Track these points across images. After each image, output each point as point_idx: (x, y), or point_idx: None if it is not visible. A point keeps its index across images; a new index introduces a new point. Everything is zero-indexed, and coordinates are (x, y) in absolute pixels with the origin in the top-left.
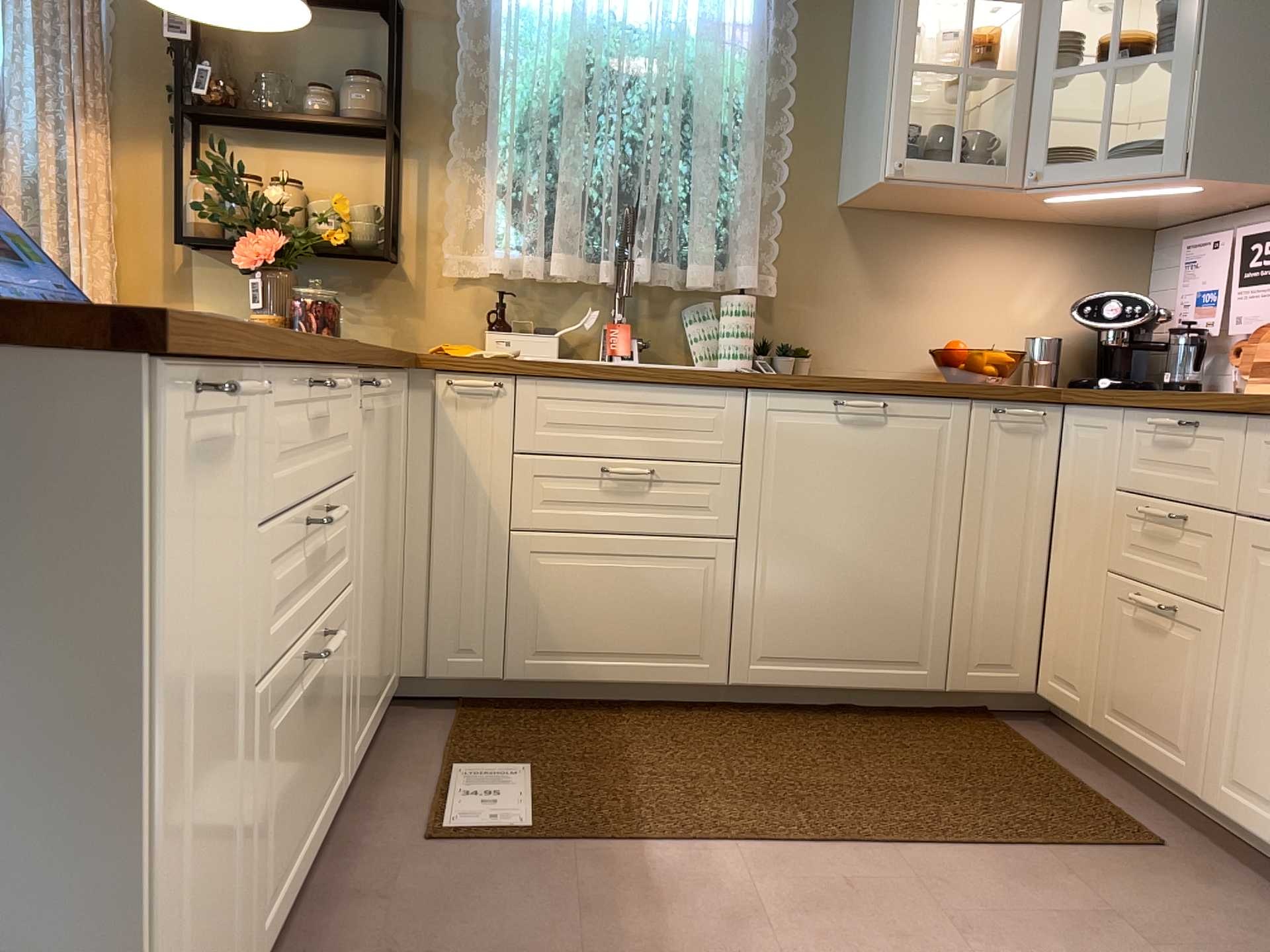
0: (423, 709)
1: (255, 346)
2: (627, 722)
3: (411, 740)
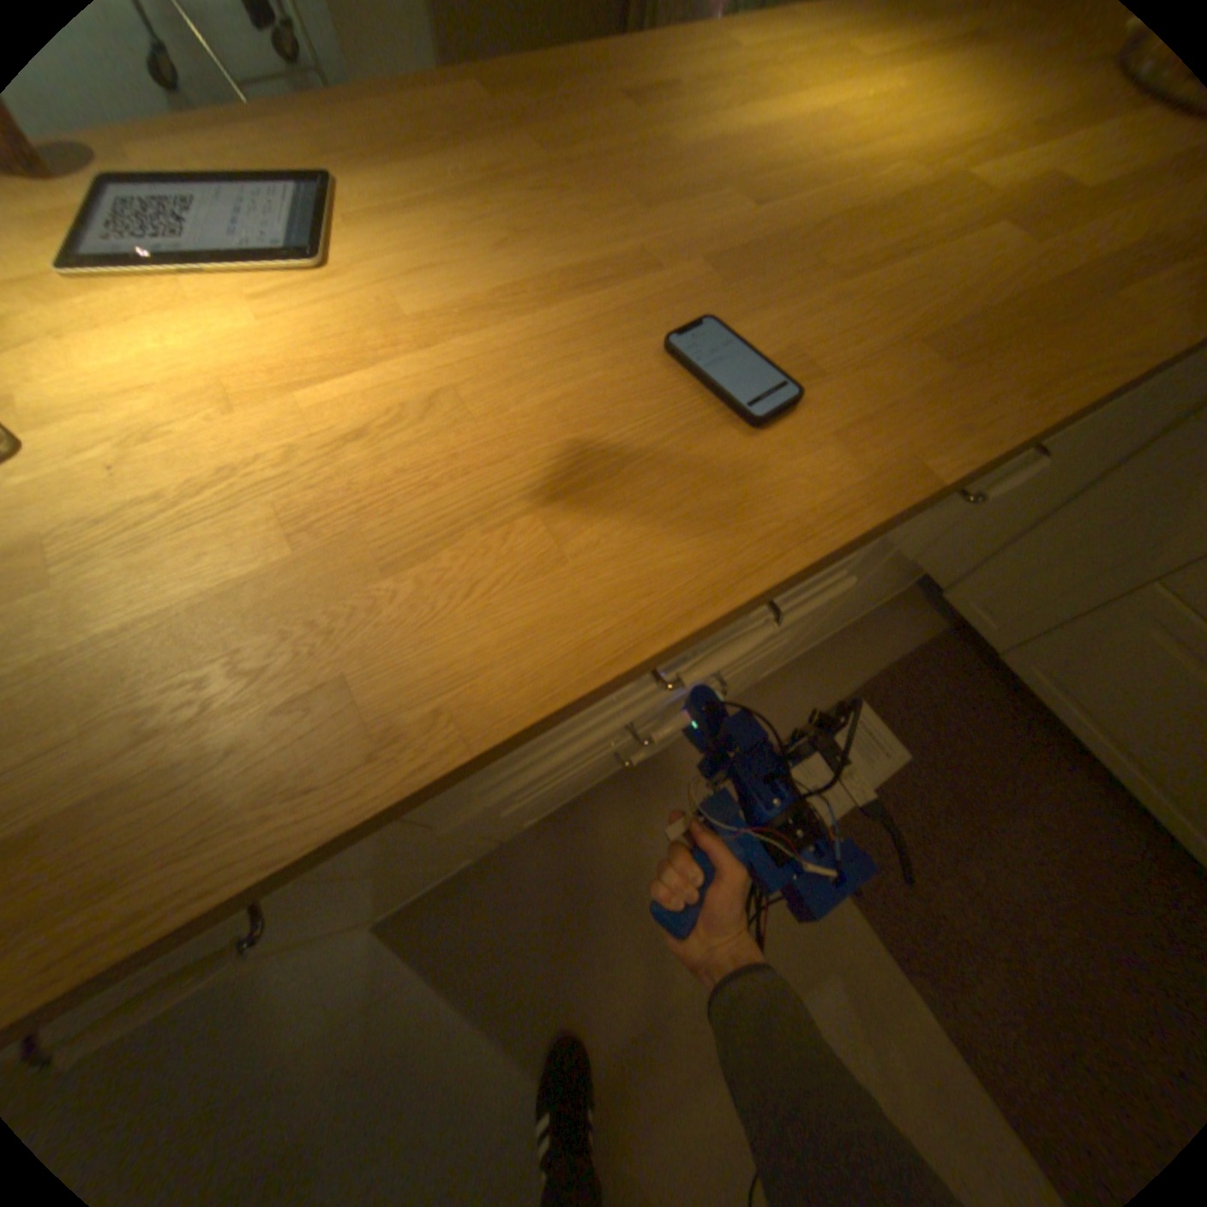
0: (928, 605)
1: (358, 829)
2: (1069, 788)
3: (876, 638)
